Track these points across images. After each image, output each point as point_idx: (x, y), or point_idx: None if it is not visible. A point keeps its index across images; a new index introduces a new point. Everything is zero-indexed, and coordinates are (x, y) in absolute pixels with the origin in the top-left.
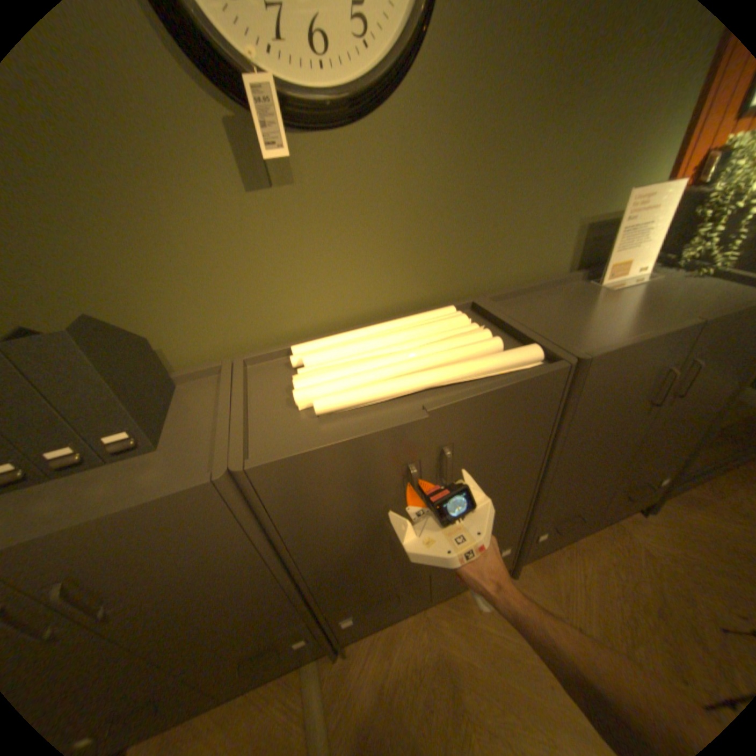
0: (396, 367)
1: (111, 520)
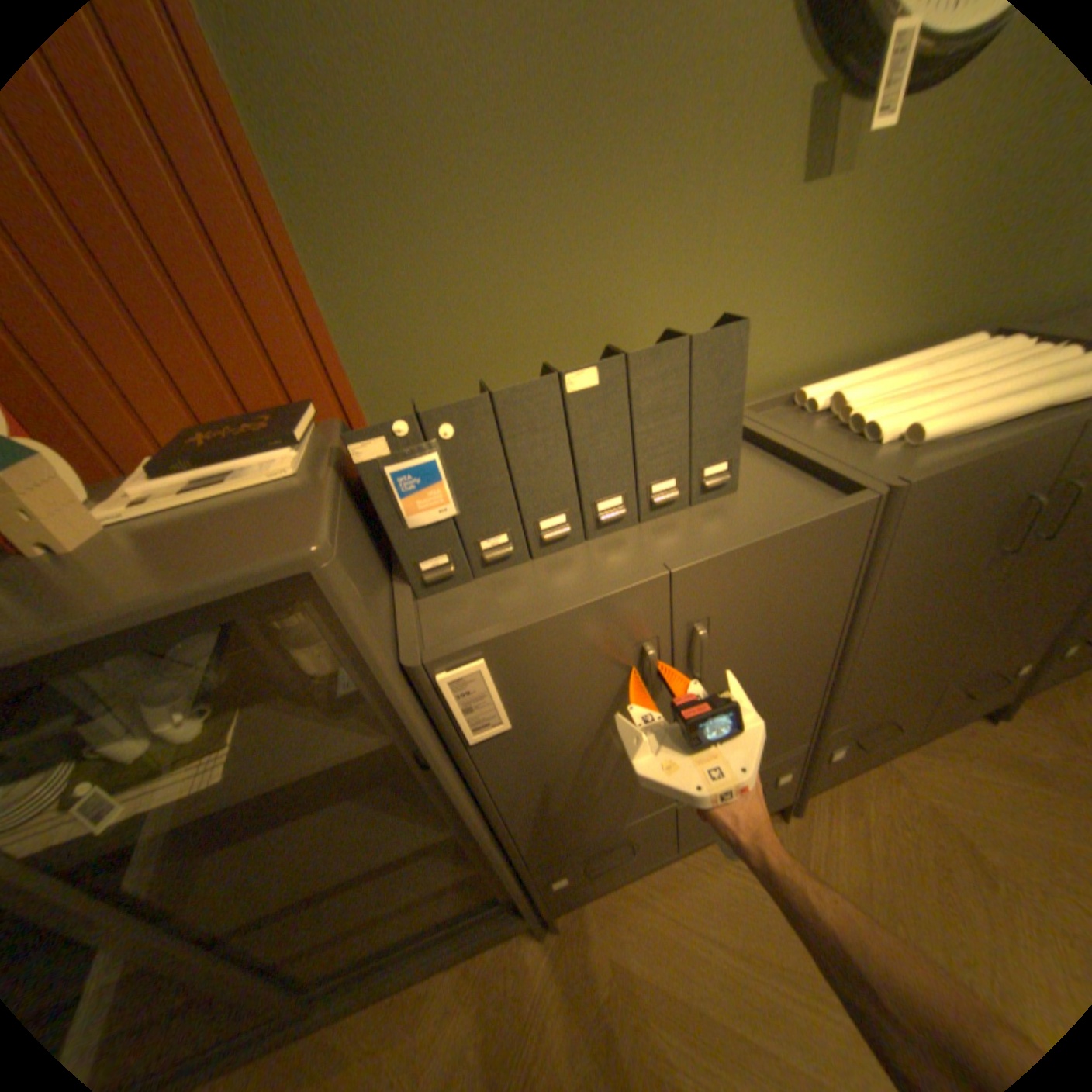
0: (987, 390)
1: (783, 540)
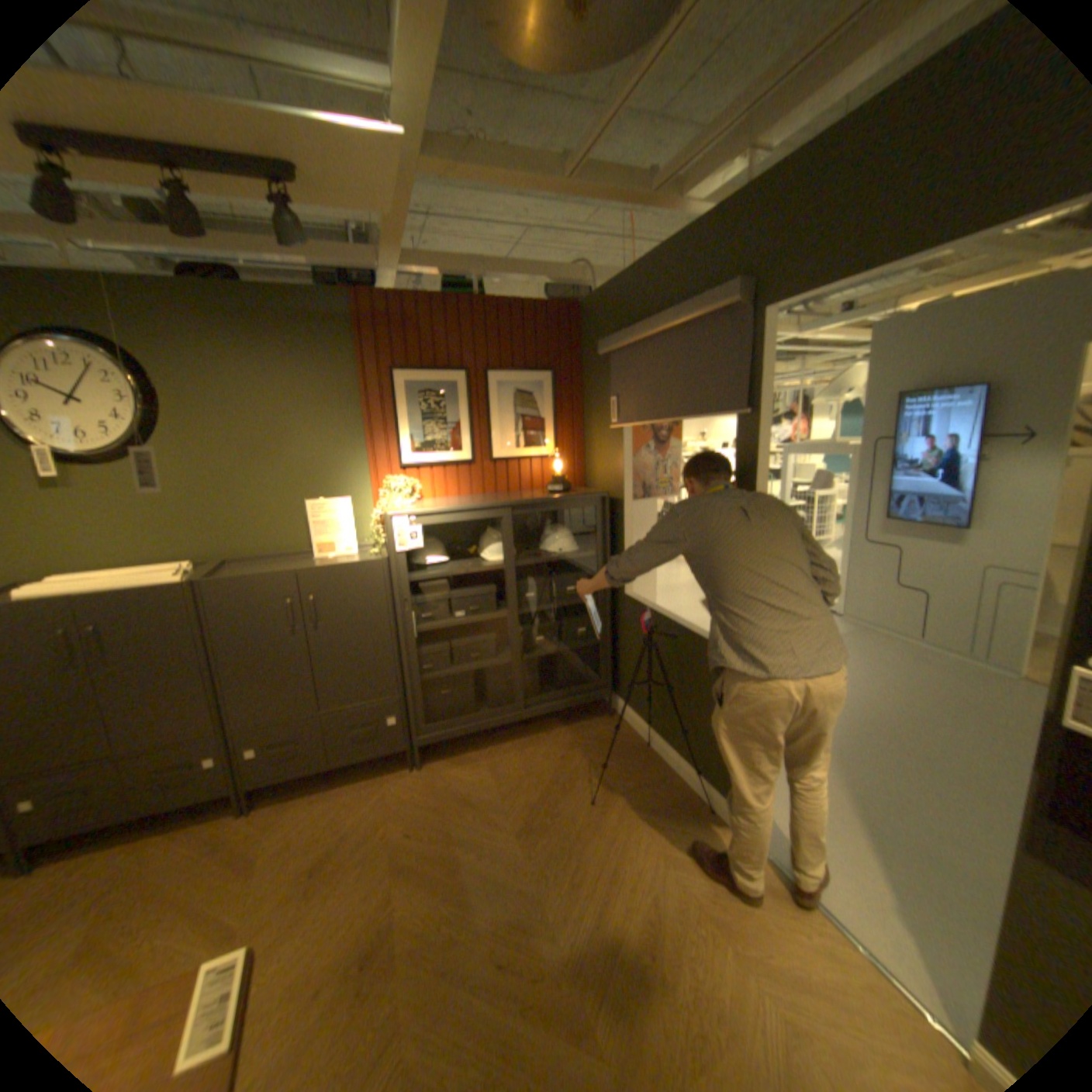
0: (89, 584)
1: None
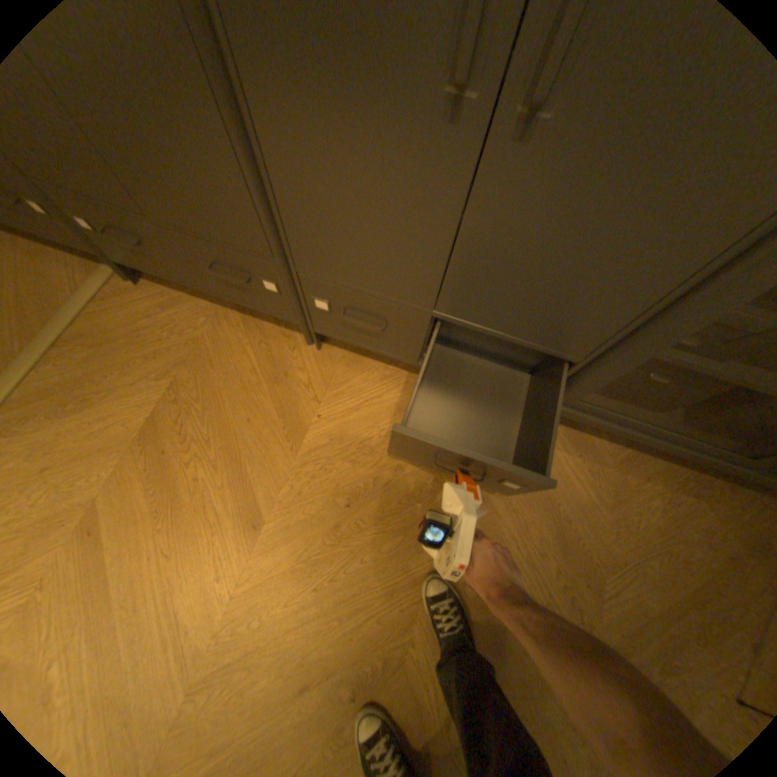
0: None
1: None
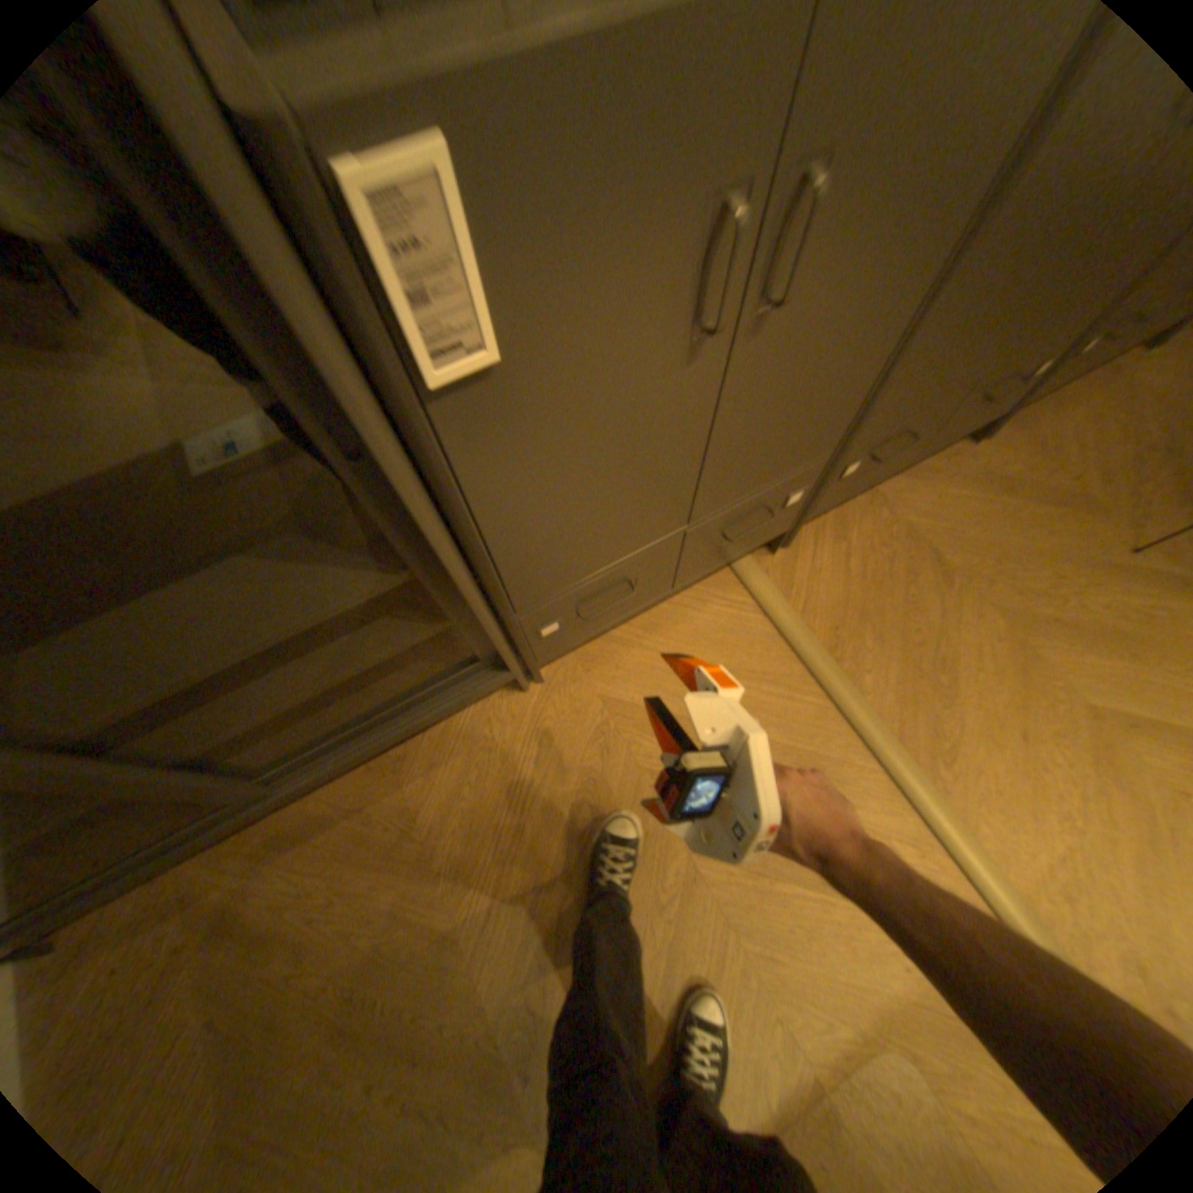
0: None
1: None
